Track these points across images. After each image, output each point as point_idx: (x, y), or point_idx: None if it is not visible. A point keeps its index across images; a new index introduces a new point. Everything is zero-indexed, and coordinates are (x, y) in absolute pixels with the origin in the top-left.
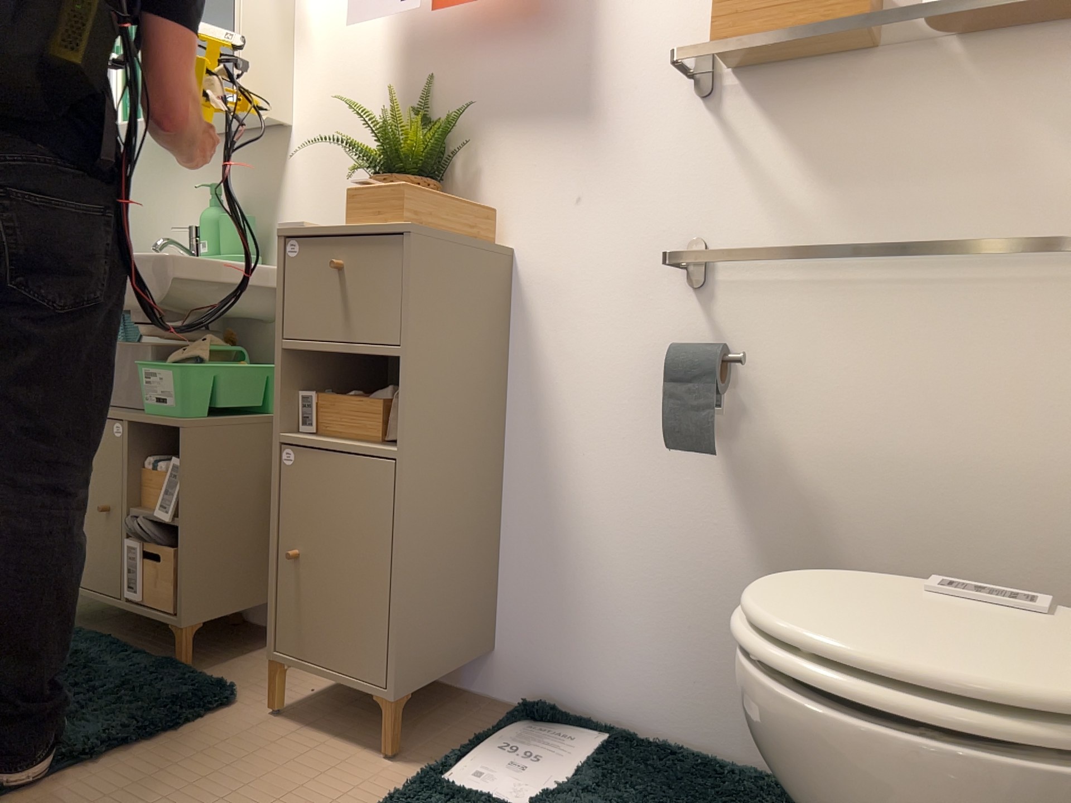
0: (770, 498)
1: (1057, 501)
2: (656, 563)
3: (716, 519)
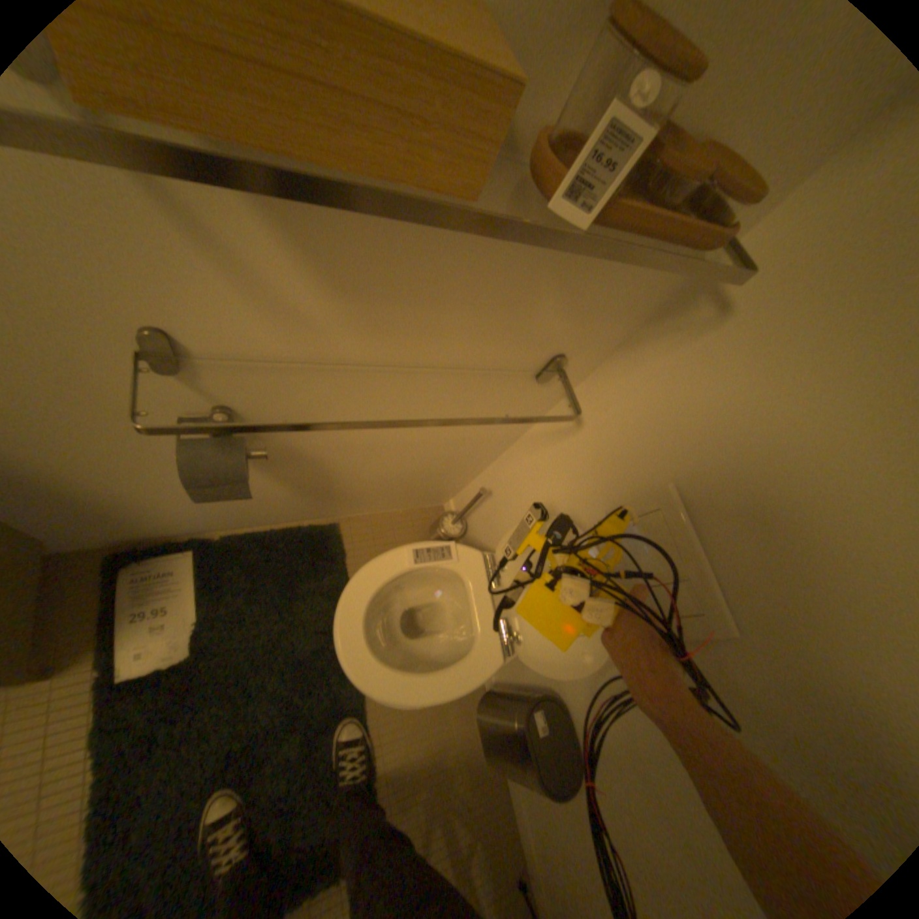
0: (288, 466)
1: (459, 447)
2: None
3: None
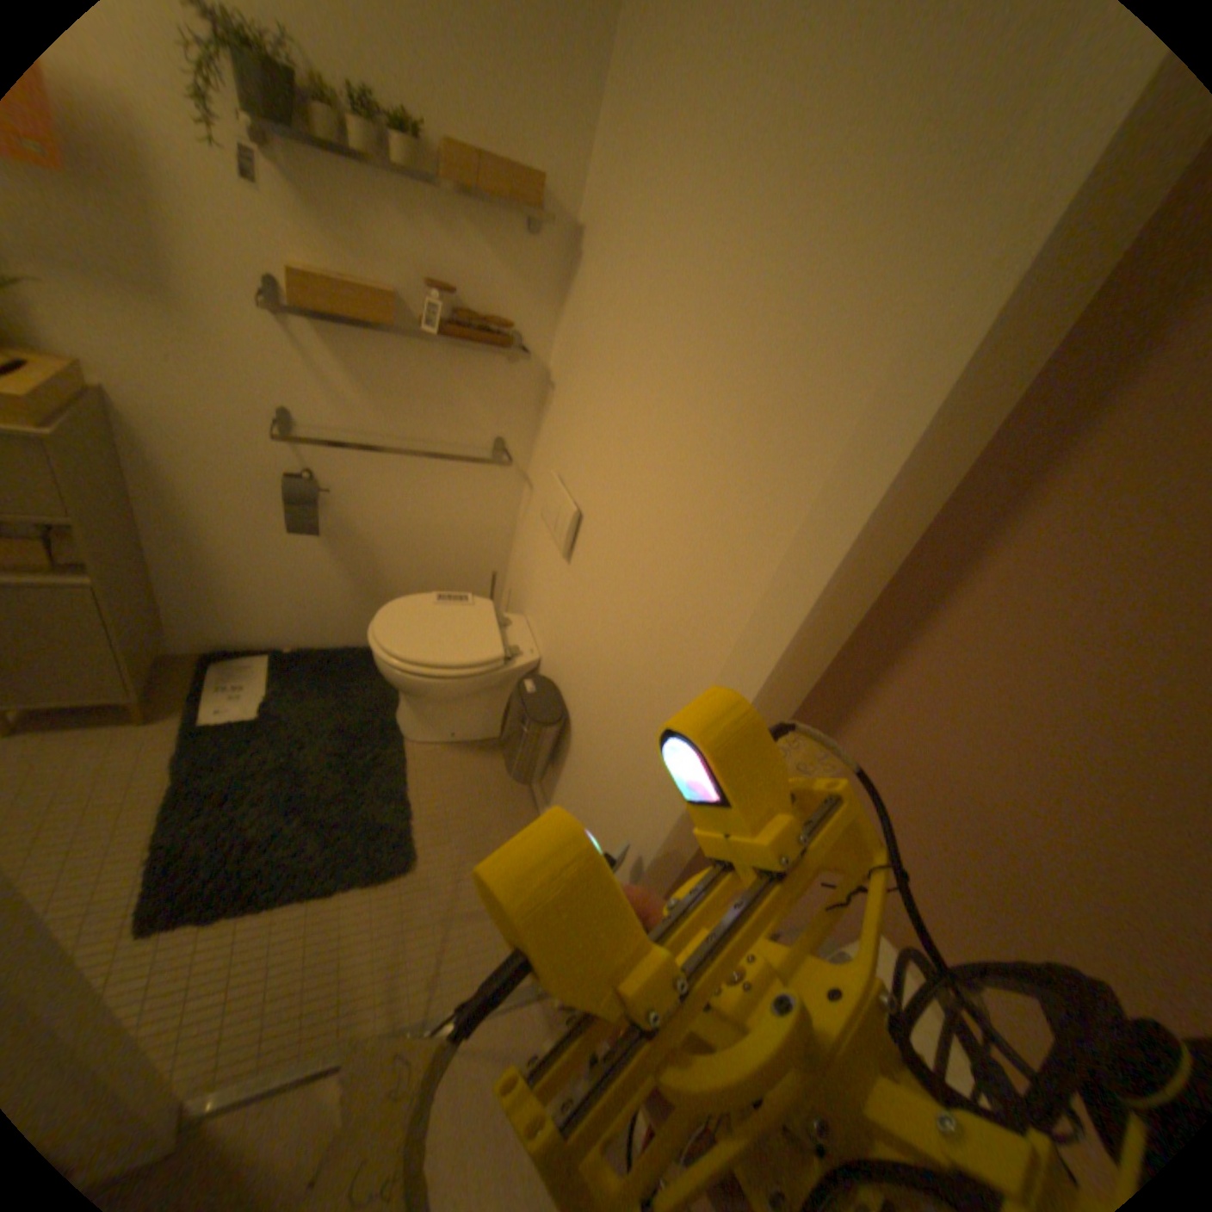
0: (347, 545)
1: (470, 539)
2: (281, 579)
3: (317, 556)
